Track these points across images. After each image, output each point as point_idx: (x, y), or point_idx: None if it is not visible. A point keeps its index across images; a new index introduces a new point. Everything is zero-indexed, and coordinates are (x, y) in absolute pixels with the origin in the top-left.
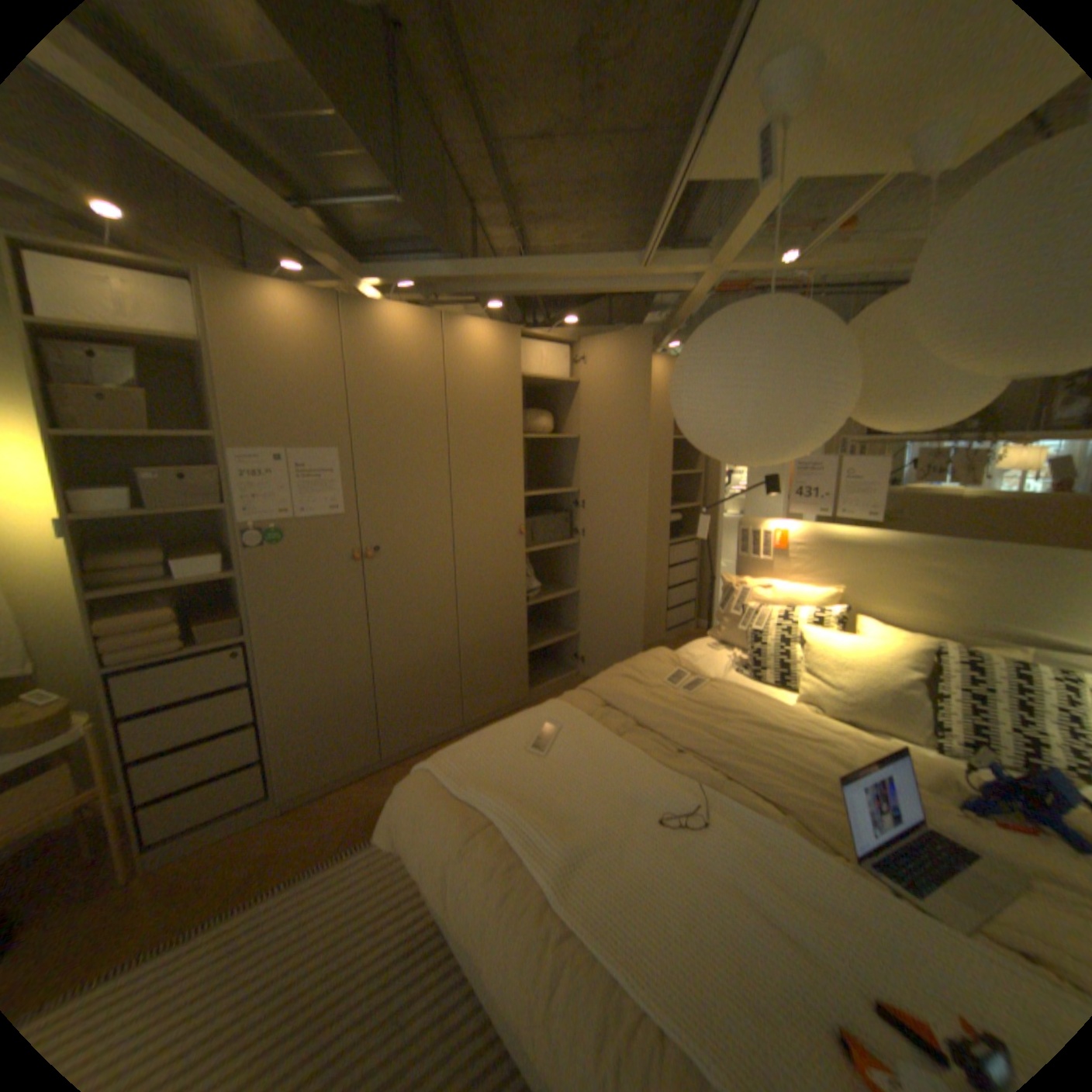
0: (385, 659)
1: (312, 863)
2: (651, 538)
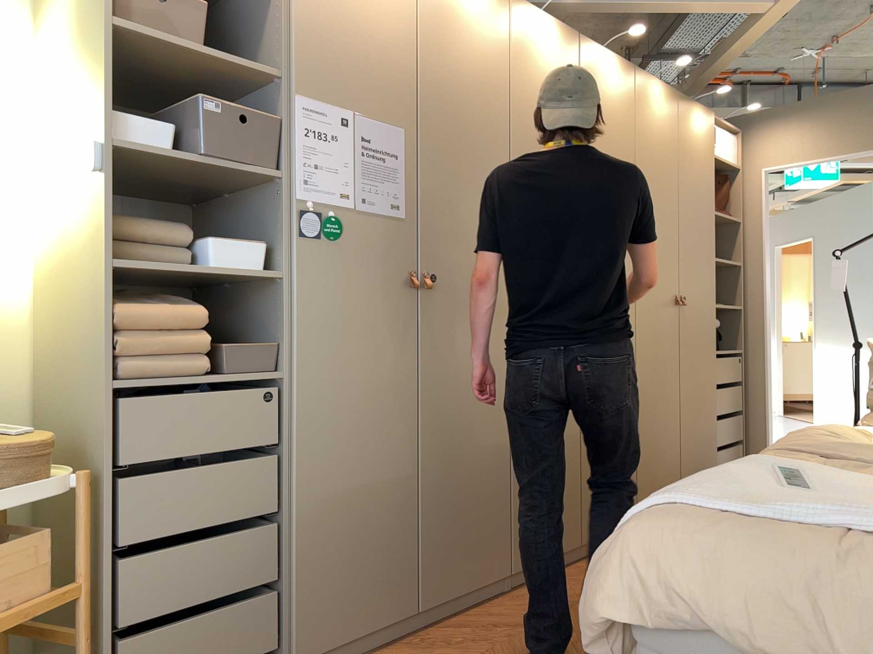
0: (433, 445)
1: None
2: (702, 339)
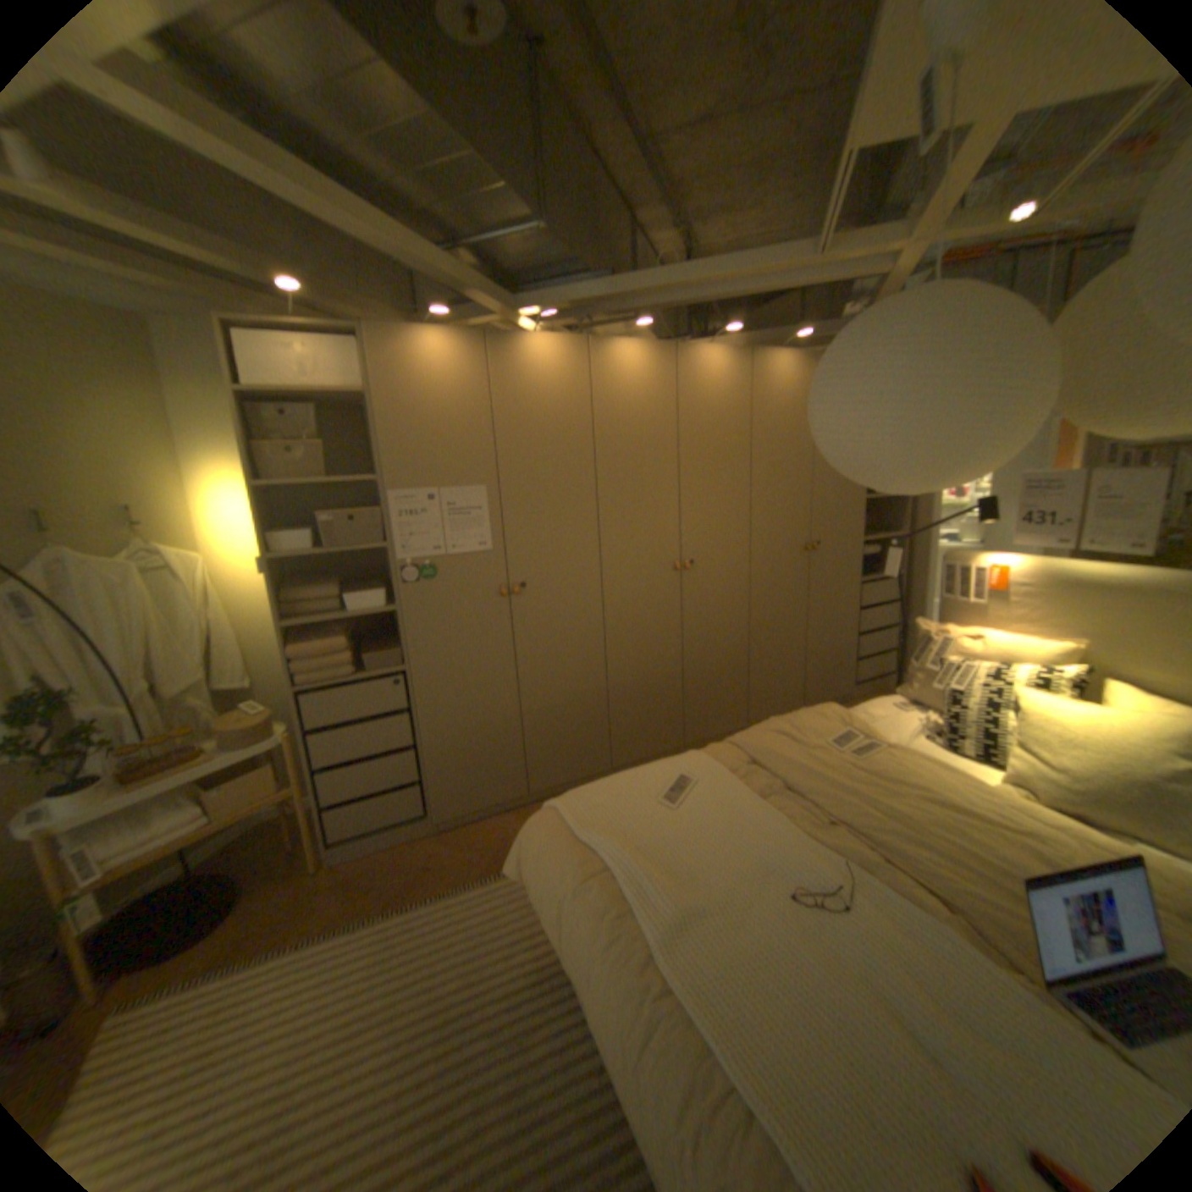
0: (531, 696)
1: (460, 884)
2: (837, 575)
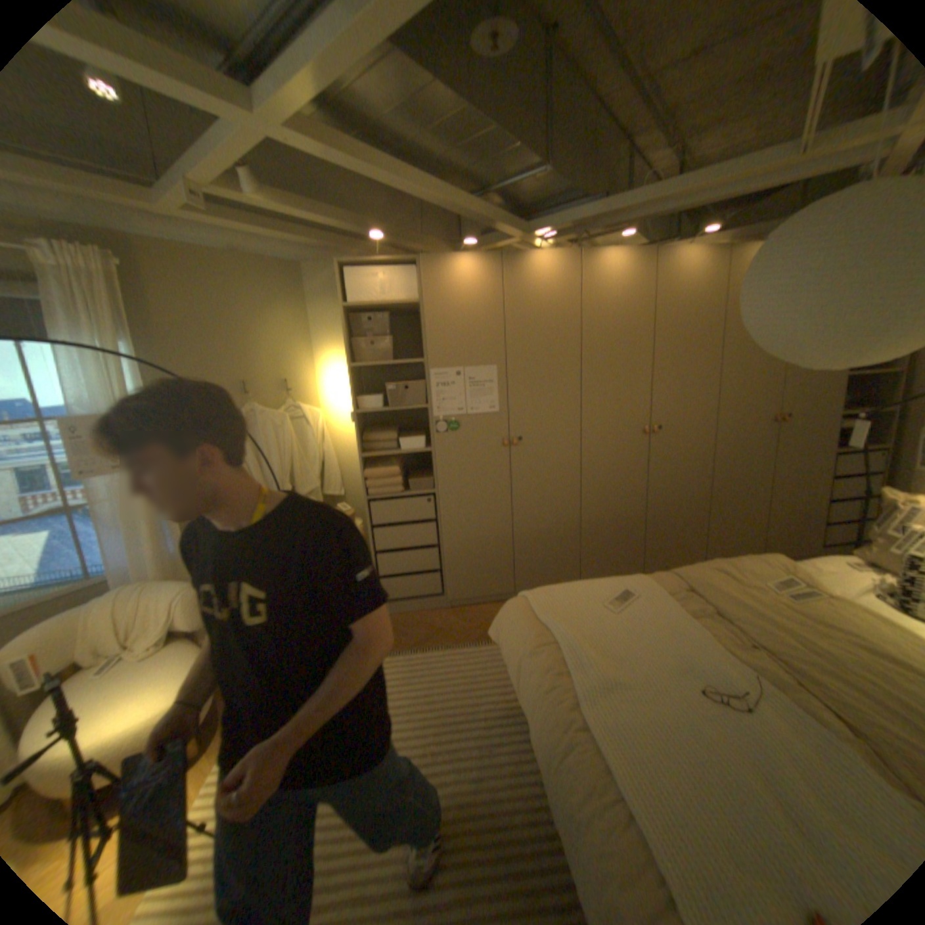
0: (521, 520)
1: (461, 642)
2: (810, 445)
